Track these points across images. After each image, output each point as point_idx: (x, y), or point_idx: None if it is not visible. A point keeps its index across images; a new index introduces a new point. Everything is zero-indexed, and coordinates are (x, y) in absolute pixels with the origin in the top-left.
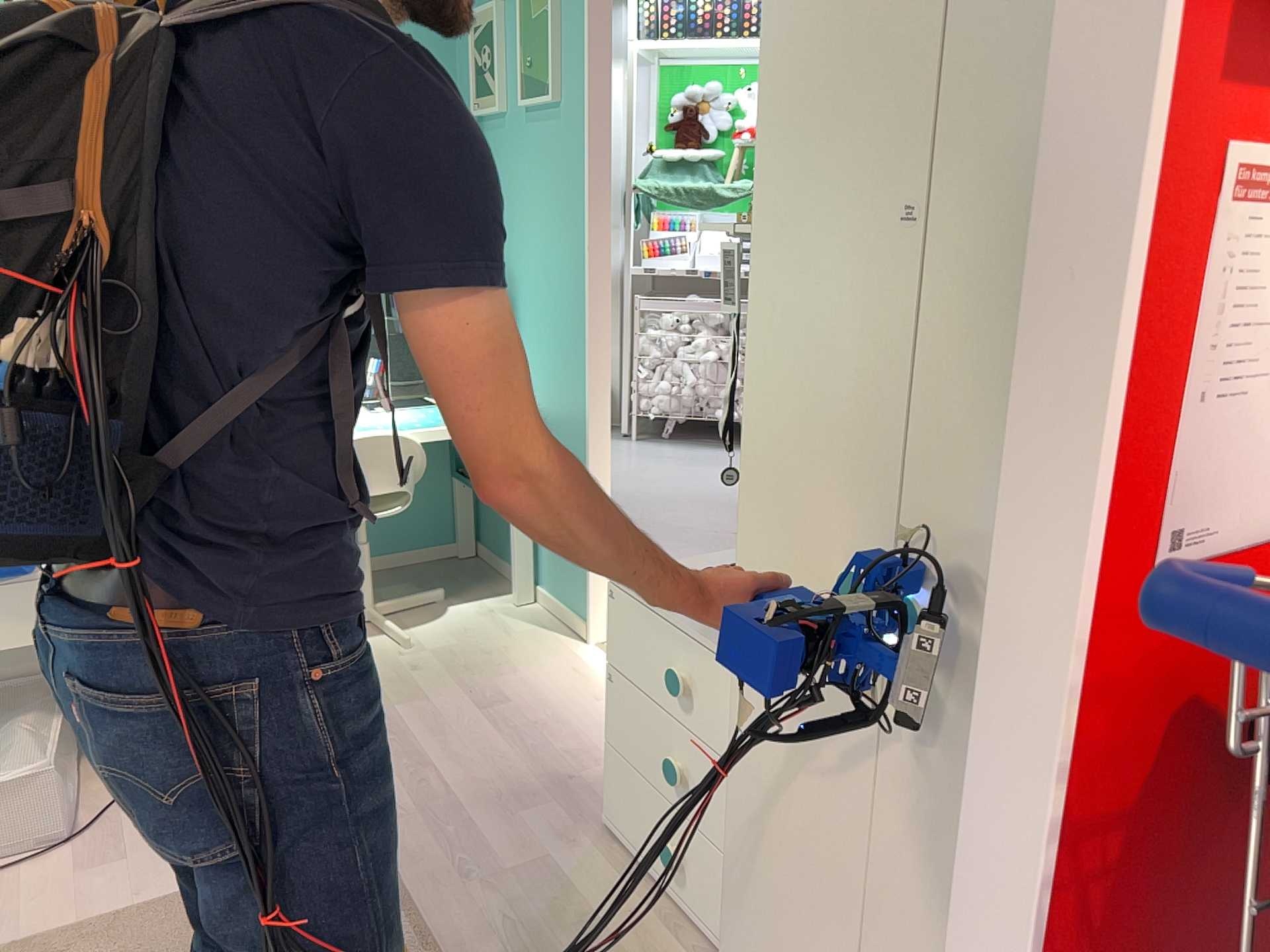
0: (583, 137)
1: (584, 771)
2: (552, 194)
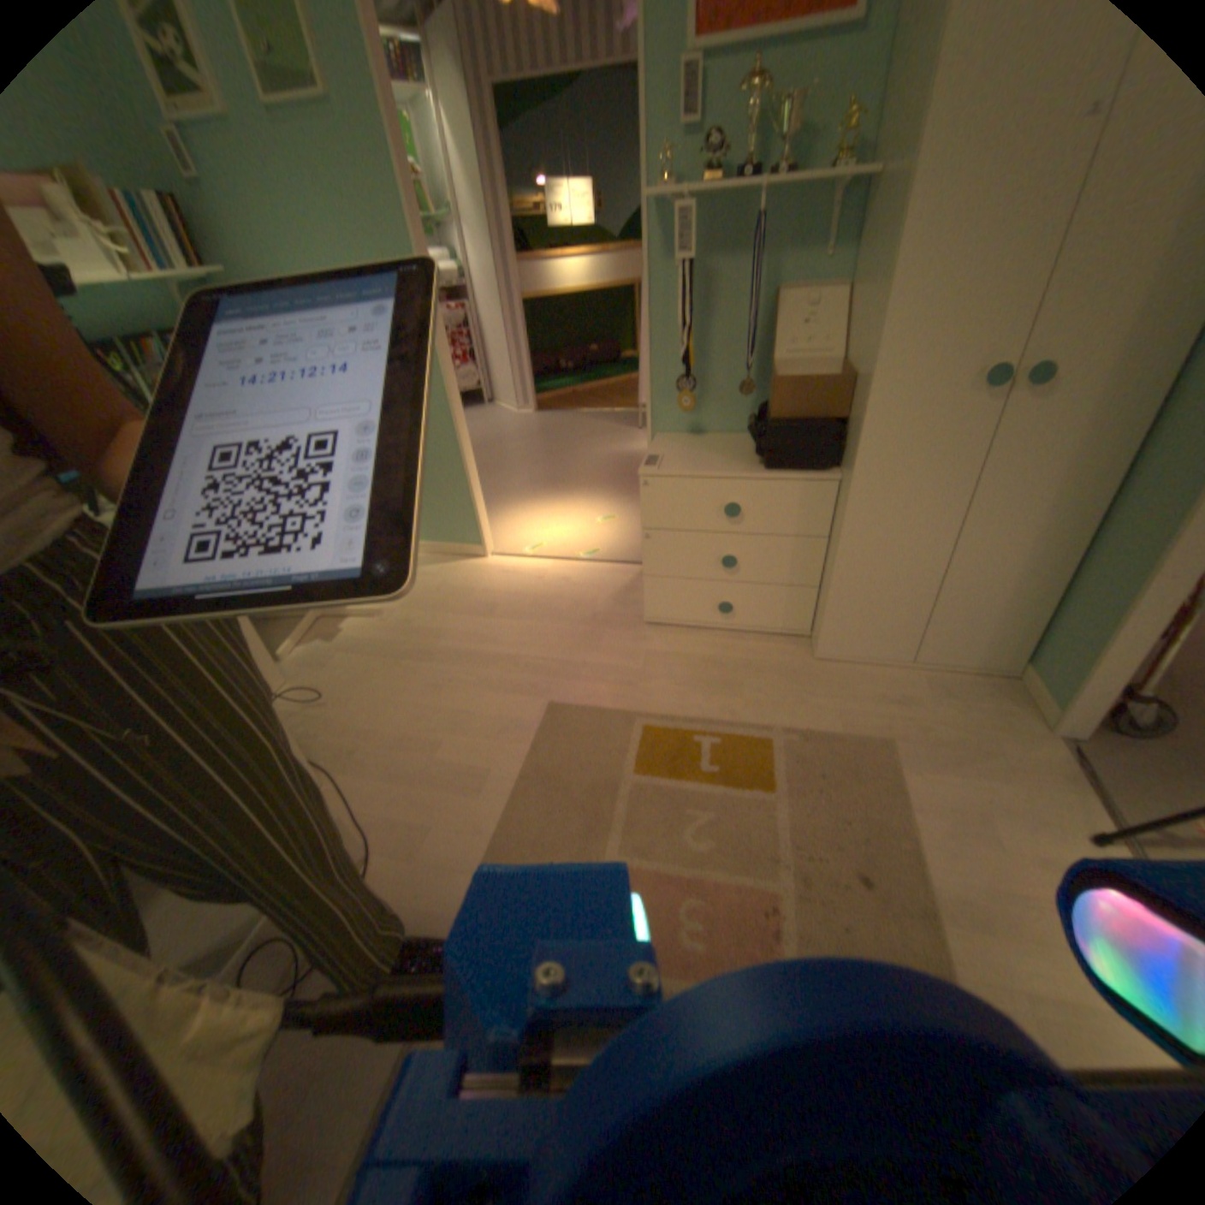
0: (381, 137)
1: (592, 609)
2: (343, 204)
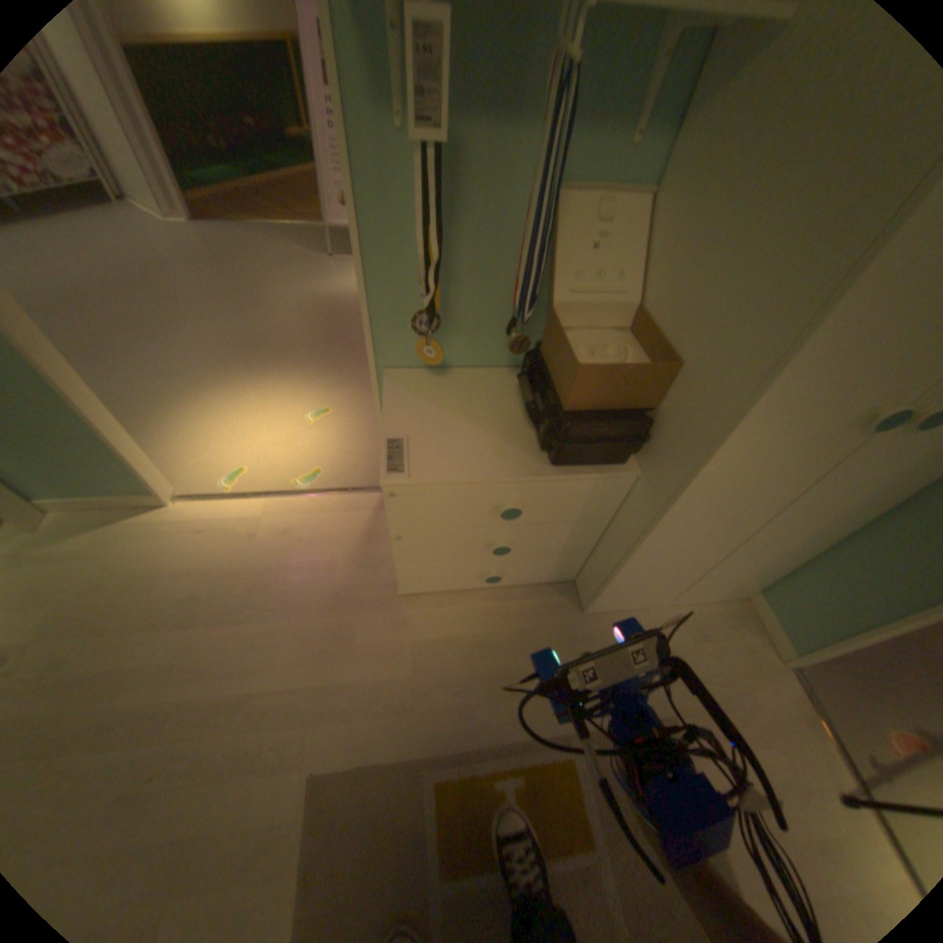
0: None
1: (333, 580)
2: None
